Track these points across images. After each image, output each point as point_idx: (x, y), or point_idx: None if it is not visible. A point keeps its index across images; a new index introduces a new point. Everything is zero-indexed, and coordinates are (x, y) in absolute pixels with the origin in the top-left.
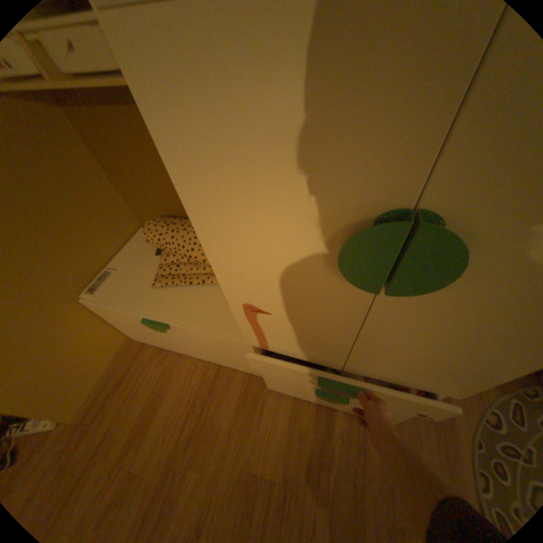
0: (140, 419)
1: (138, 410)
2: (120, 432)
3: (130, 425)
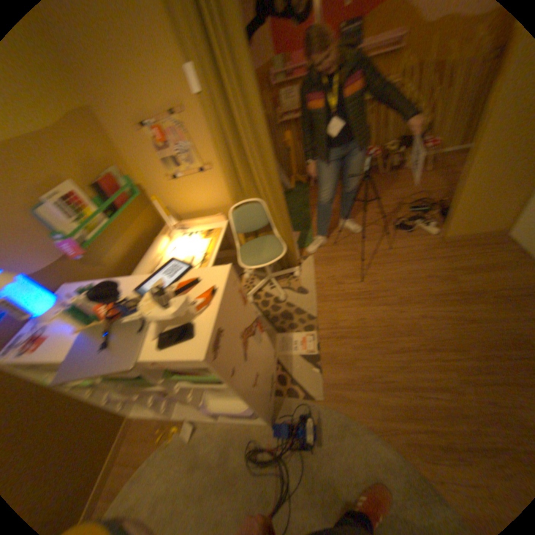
0: (478, 266)
1: (481, 262)
2: (463, 262)
3: (471, 264)
